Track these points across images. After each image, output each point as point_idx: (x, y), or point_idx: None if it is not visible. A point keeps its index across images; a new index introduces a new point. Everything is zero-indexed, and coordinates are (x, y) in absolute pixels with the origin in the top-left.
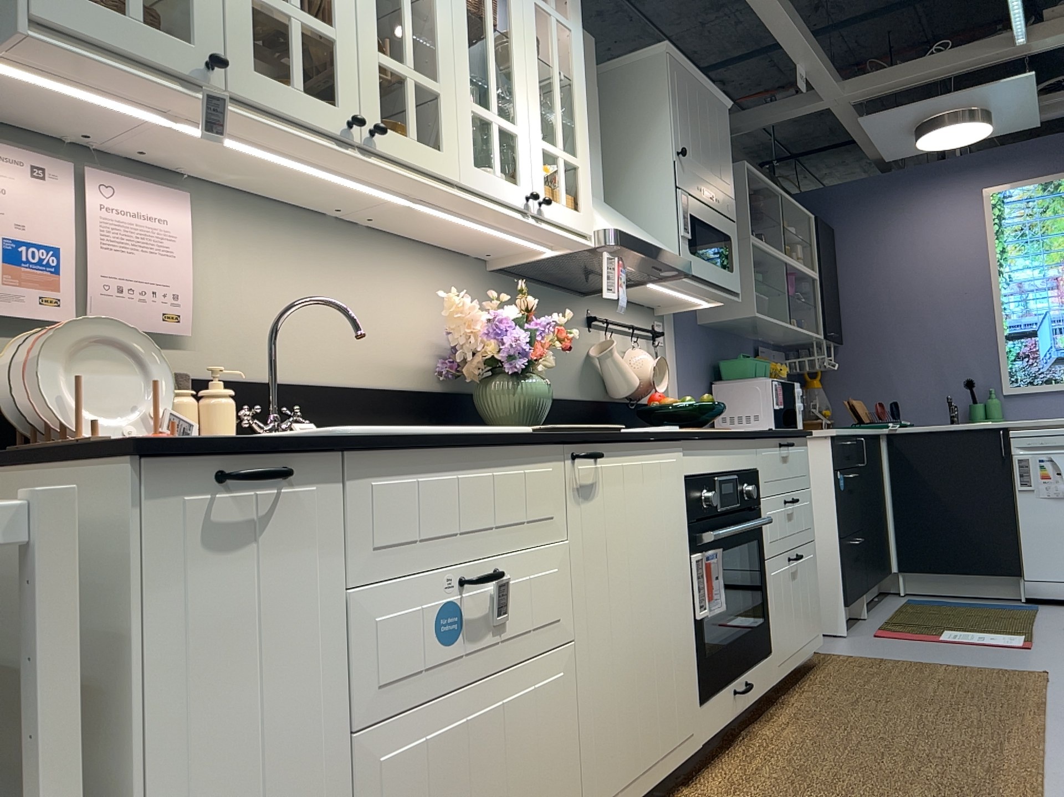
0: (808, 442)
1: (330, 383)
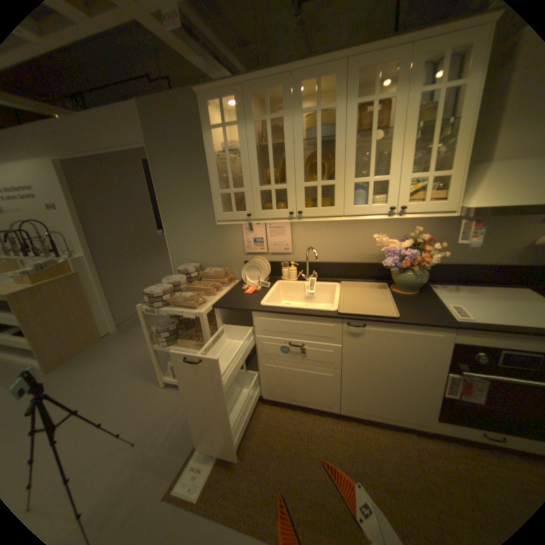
0: None
1: (336, 261)
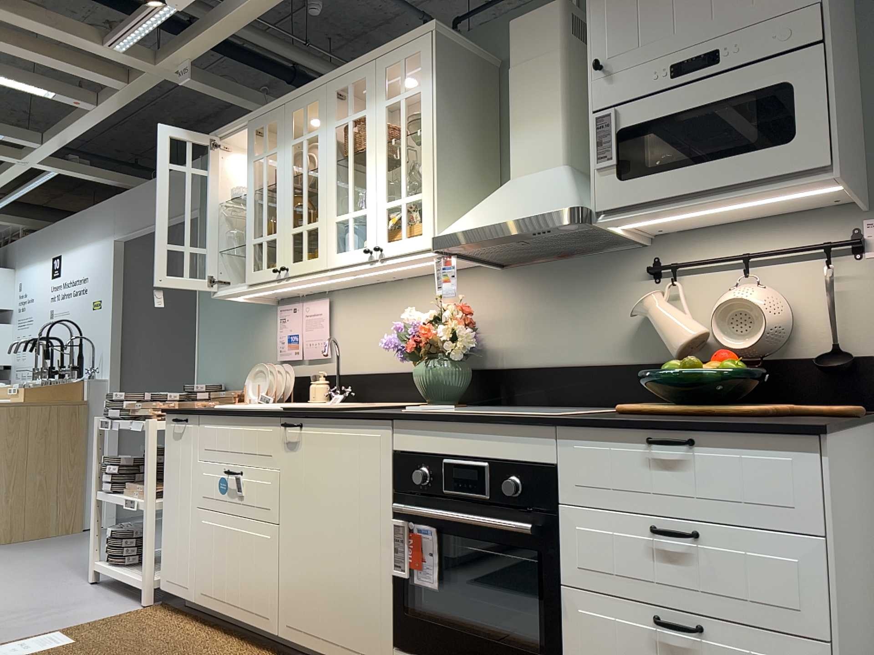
0: (822, 446)
1: (384, 371)
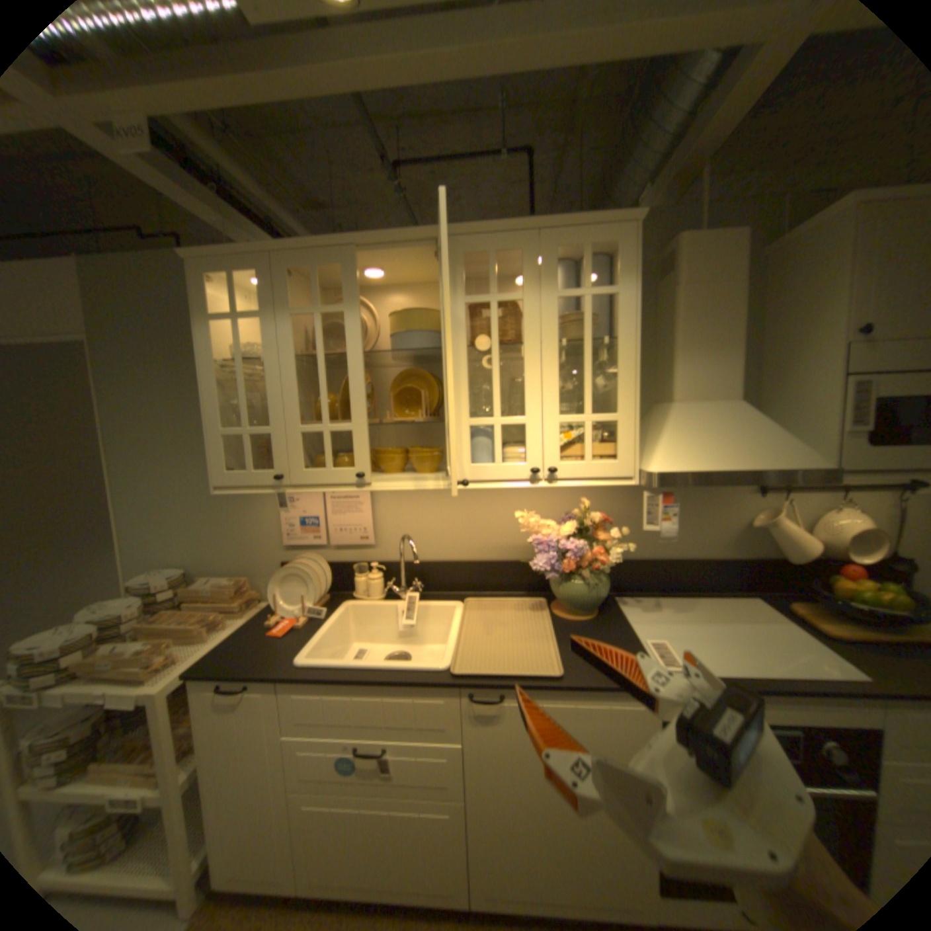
0: None
1: (457, 559)
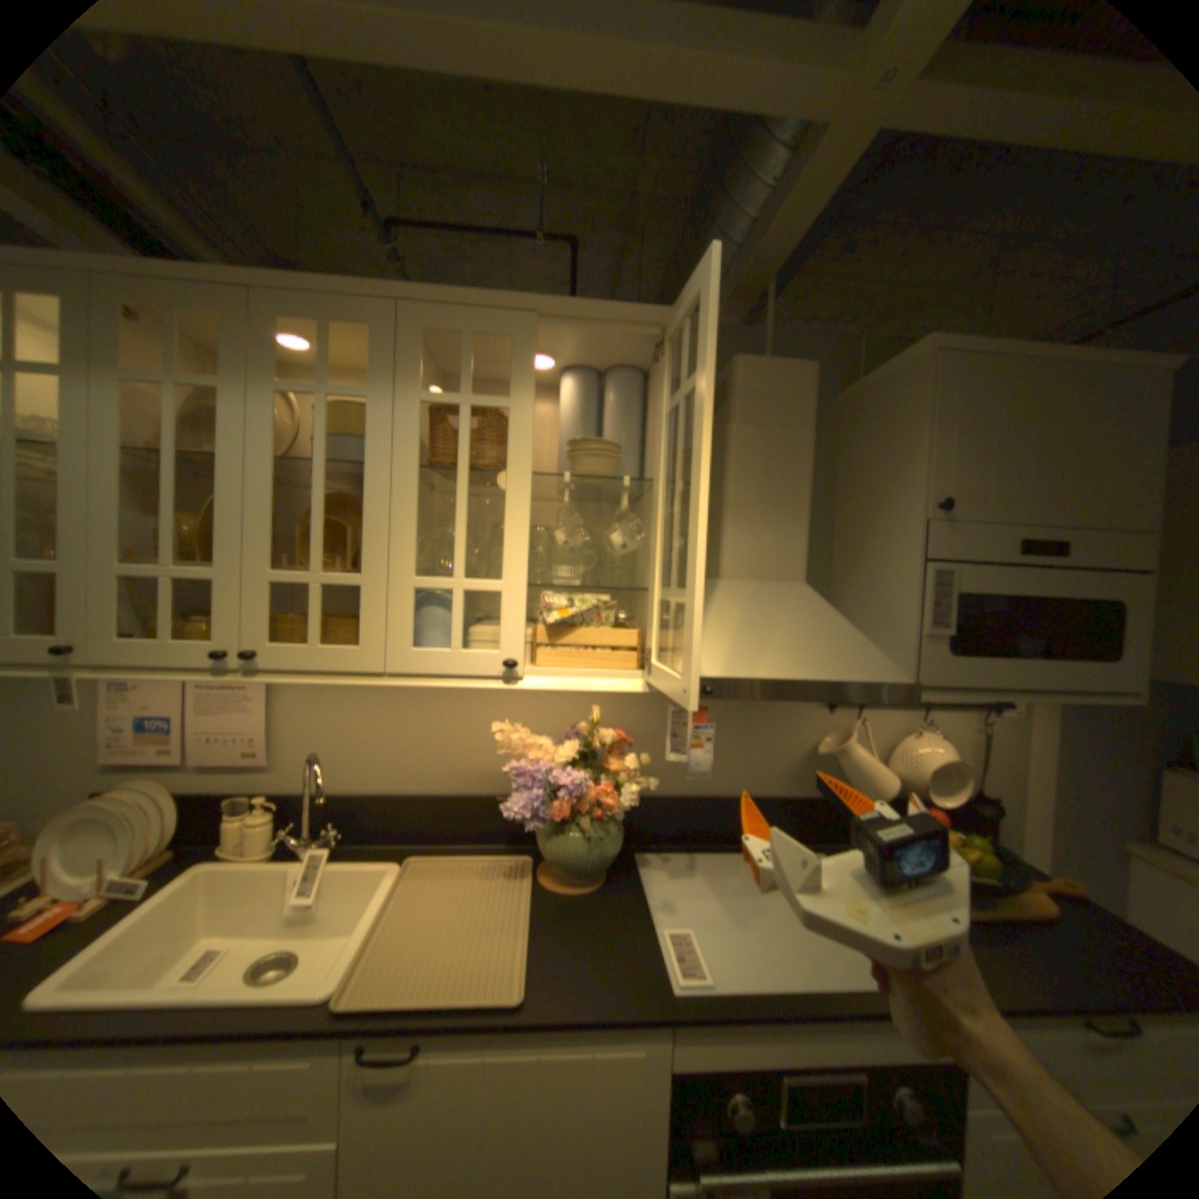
0: None
1: (403, 792)
